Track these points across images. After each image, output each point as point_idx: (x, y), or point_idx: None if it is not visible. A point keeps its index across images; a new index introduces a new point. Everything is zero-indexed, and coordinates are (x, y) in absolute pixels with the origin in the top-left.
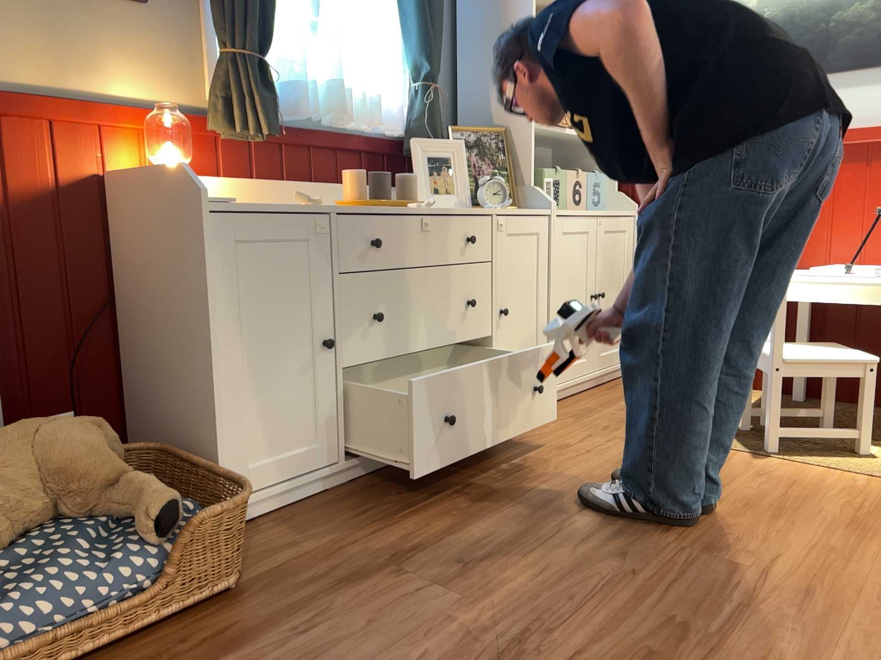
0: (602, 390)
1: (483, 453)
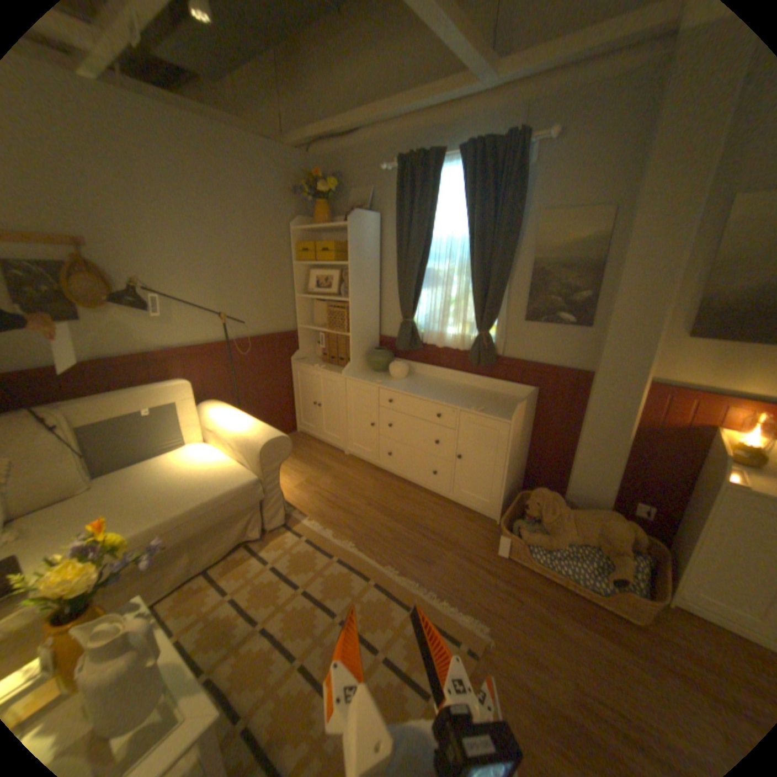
0: None
1: None
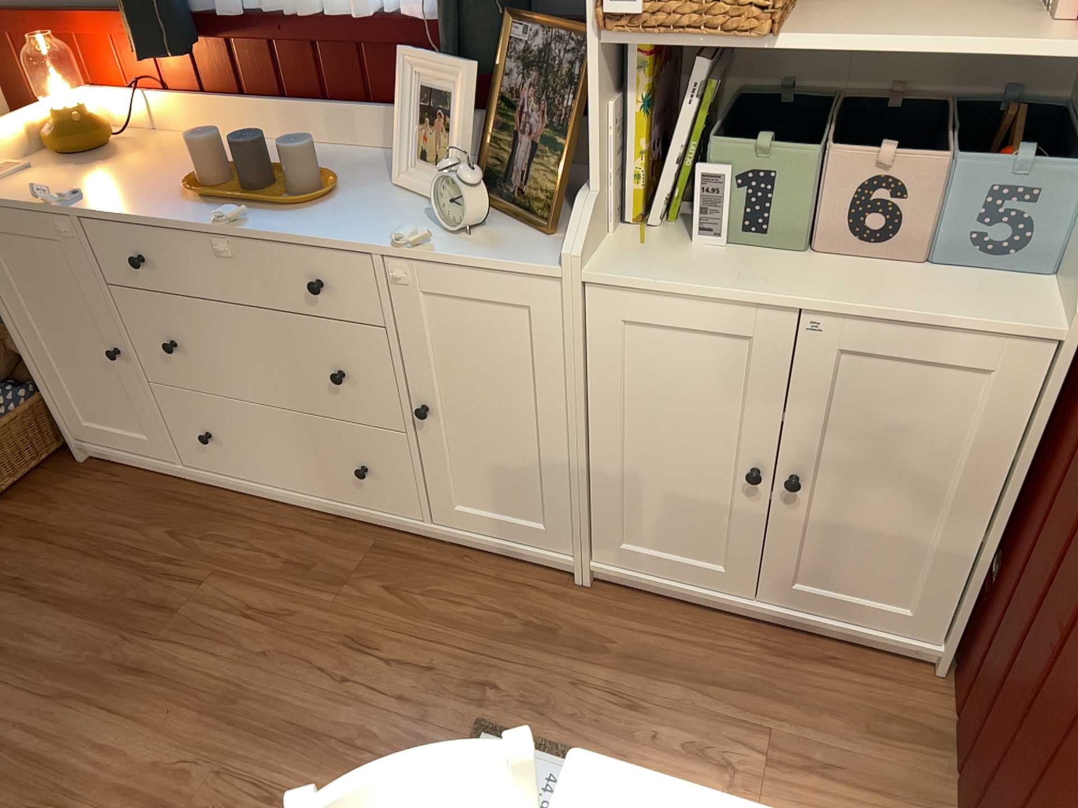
0: (753, 637)
1: (322, 561)
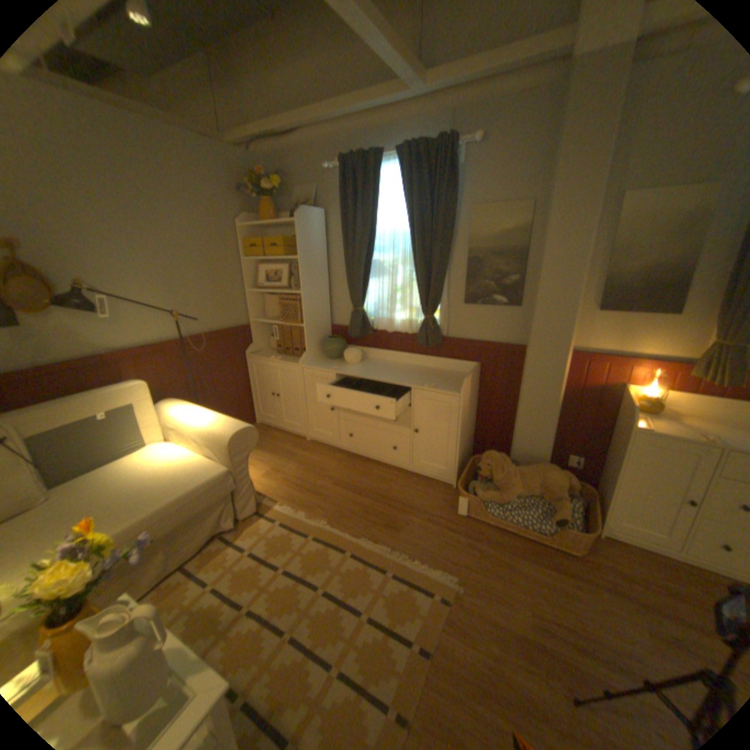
0: None
1: None
